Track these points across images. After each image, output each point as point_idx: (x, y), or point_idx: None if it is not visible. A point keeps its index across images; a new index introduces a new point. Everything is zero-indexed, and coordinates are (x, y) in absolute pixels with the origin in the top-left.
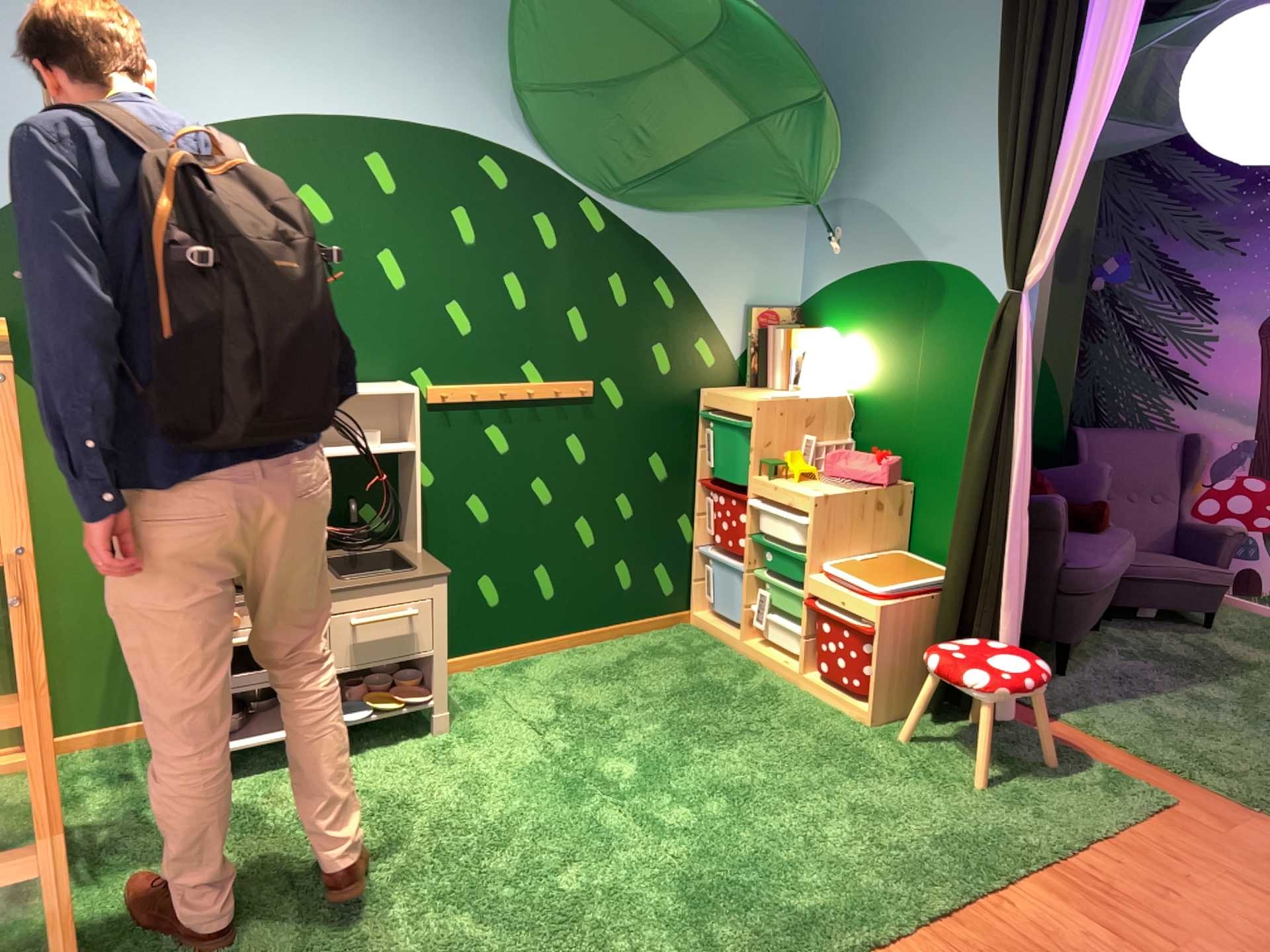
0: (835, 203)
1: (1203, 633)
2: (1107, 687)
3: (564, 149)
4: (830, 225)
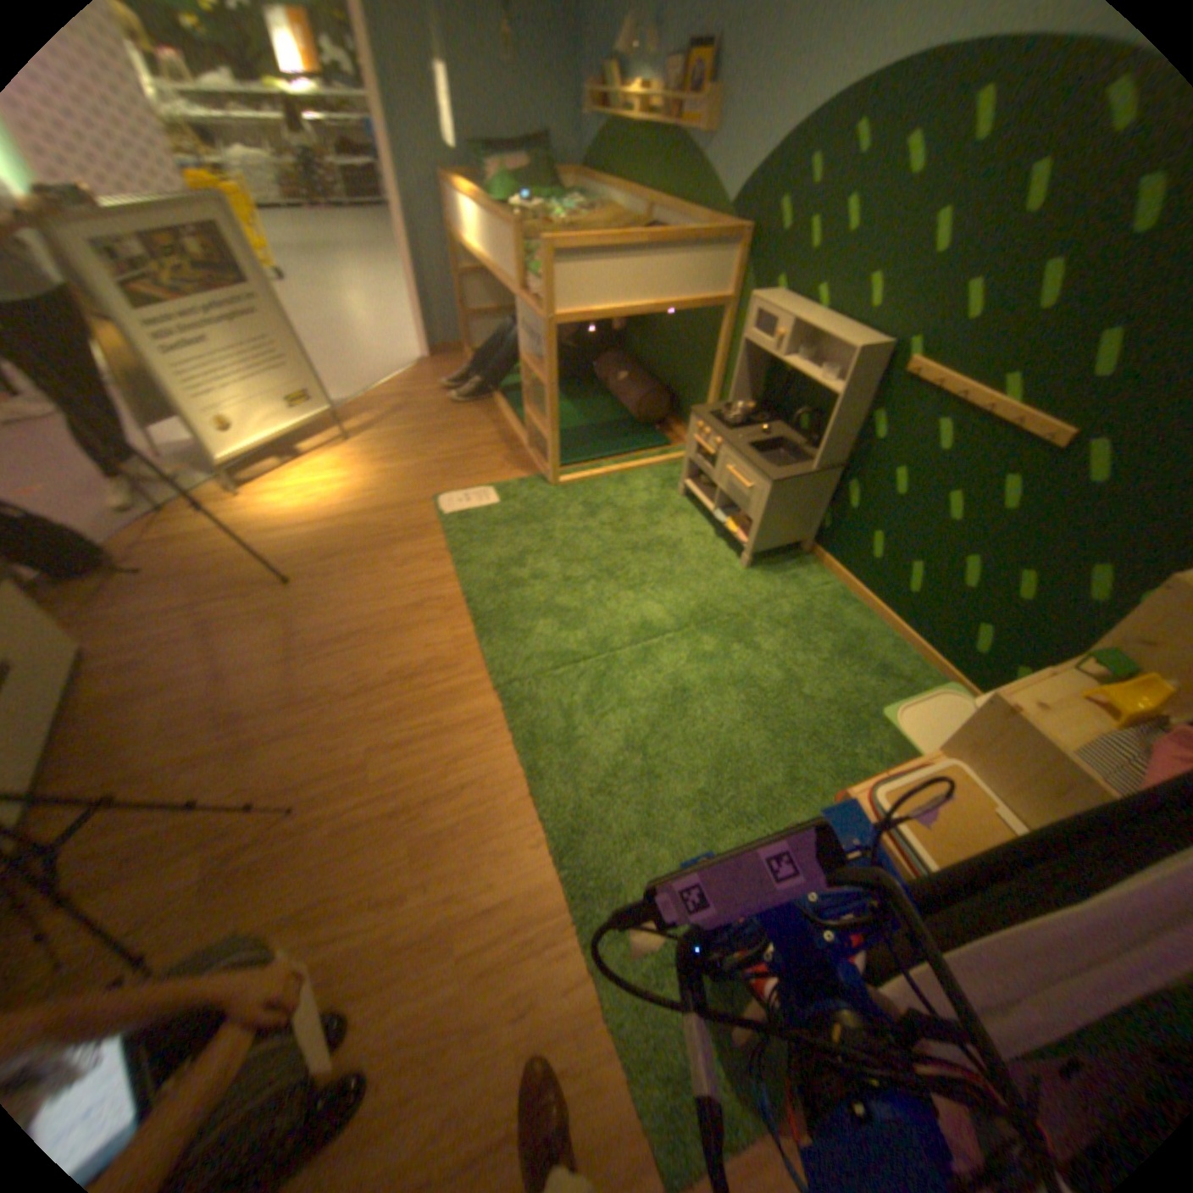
0: None
1: None
2: None
3: None
4: None
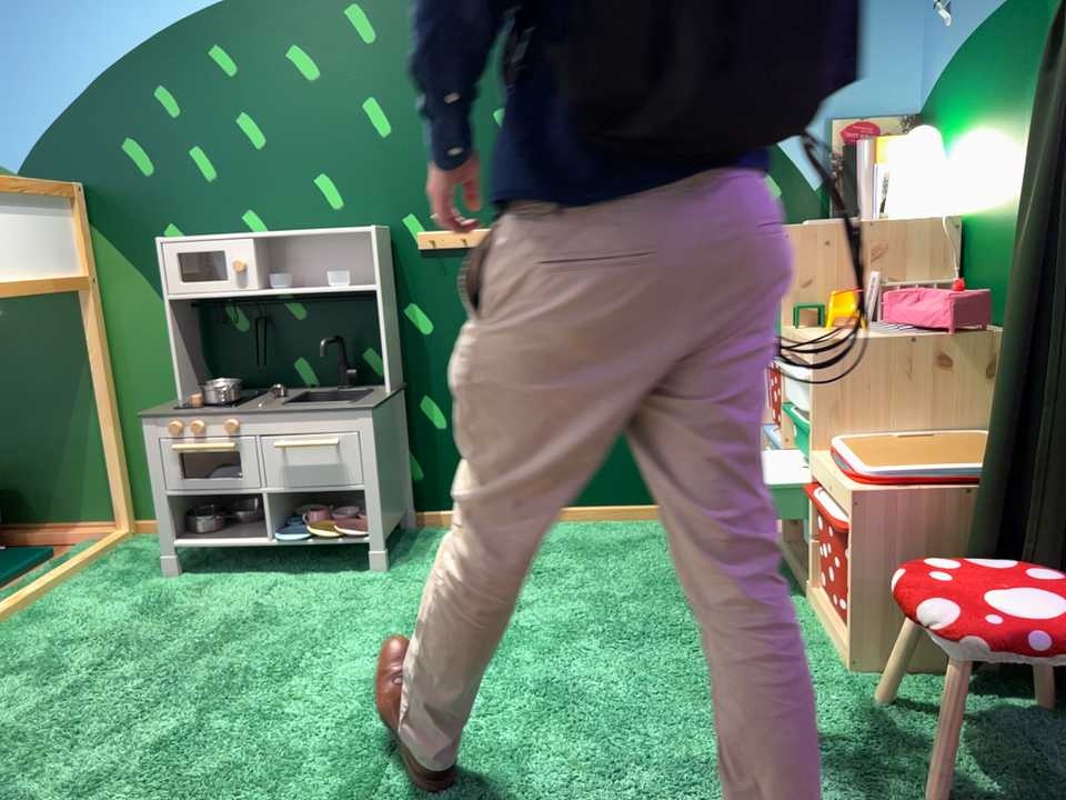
0: None
1: None
2: None
3: None
4: None
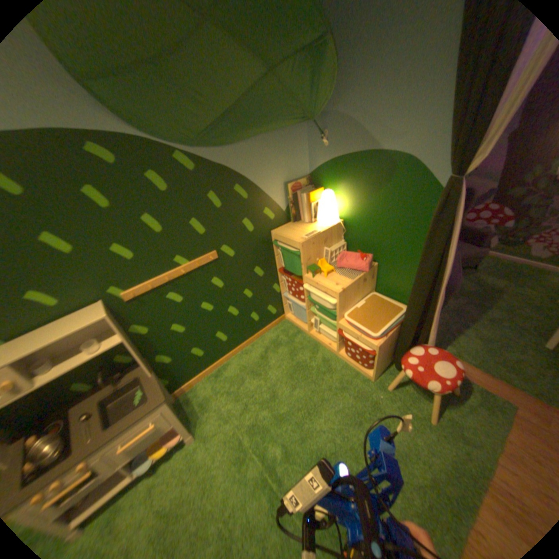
0: (325, 111)
1: (482, 275)
2: (462, 325)
3: (143, 117)
4: (324, 126)
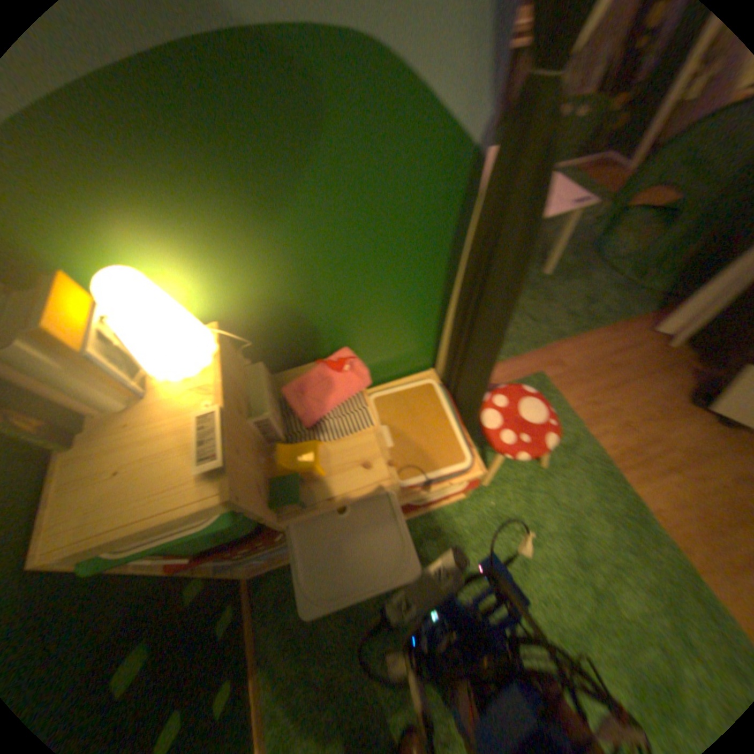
0: None
1: None
2: None
3: None
4: None
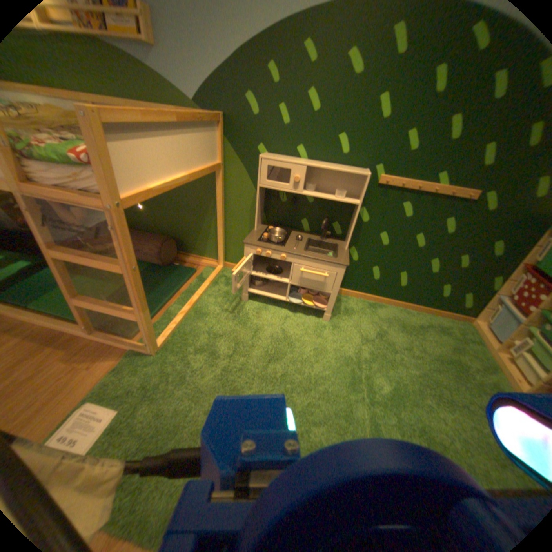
0: None
1: None
2: None
3: None
4: None
